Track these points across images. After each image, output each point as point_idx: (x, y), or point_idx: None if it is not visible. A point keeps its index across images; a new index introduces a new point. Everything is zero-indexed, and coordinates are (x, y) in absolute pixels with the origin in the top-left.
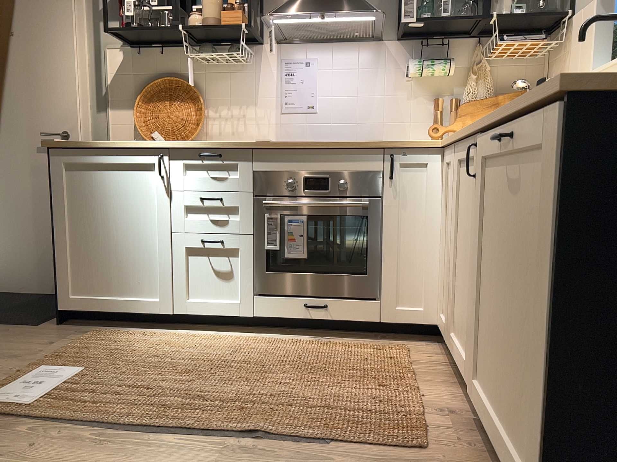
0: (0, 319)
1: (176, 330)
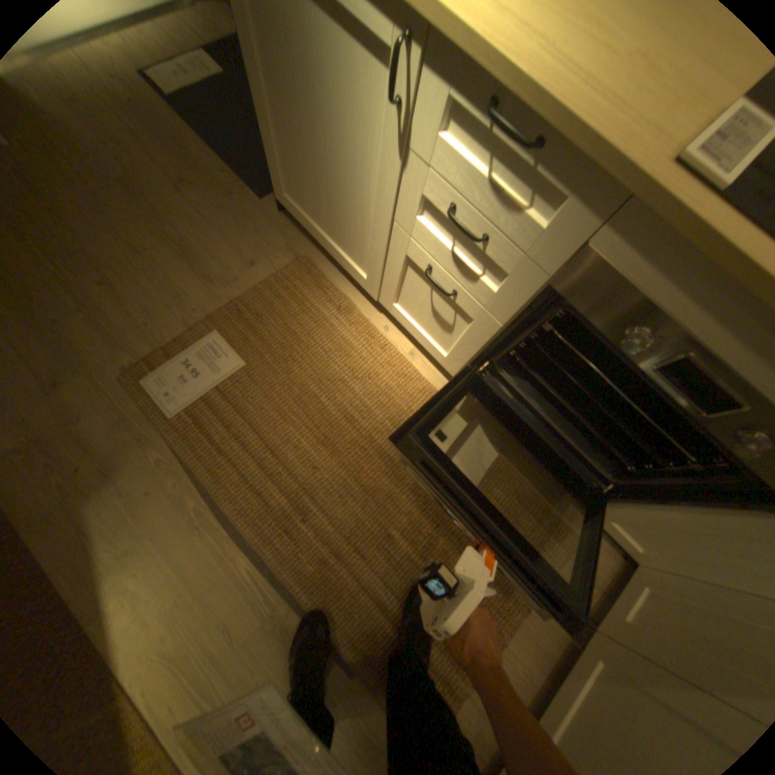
0: (236, 155)
1: (382, 309)
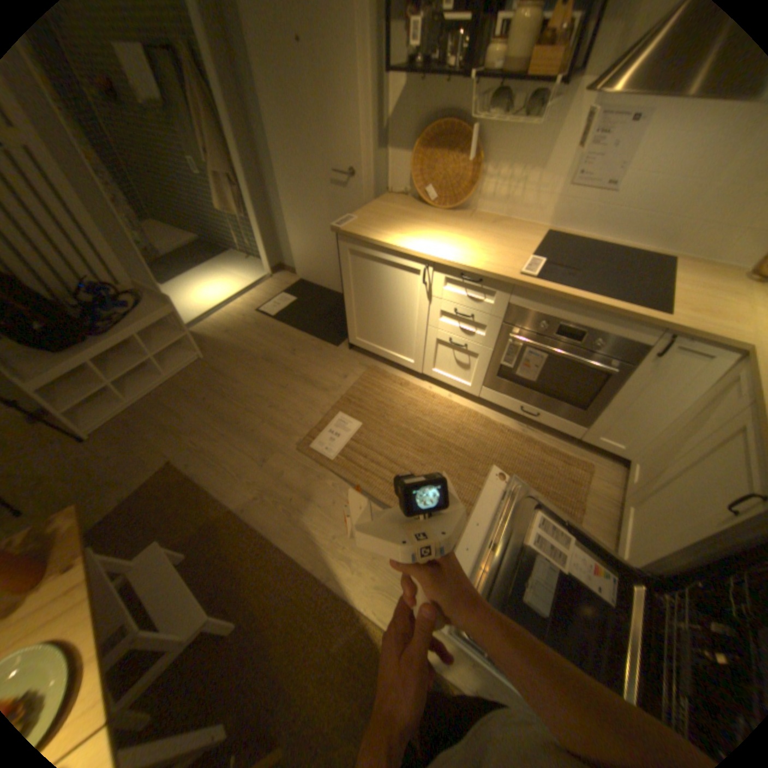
0: (316, 330)
1: (422, 379)
